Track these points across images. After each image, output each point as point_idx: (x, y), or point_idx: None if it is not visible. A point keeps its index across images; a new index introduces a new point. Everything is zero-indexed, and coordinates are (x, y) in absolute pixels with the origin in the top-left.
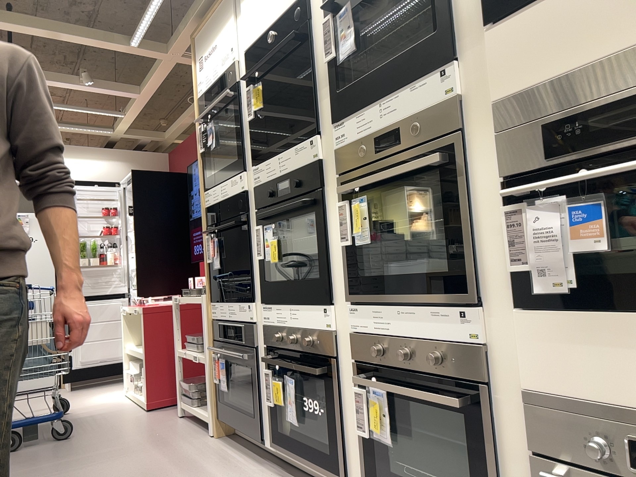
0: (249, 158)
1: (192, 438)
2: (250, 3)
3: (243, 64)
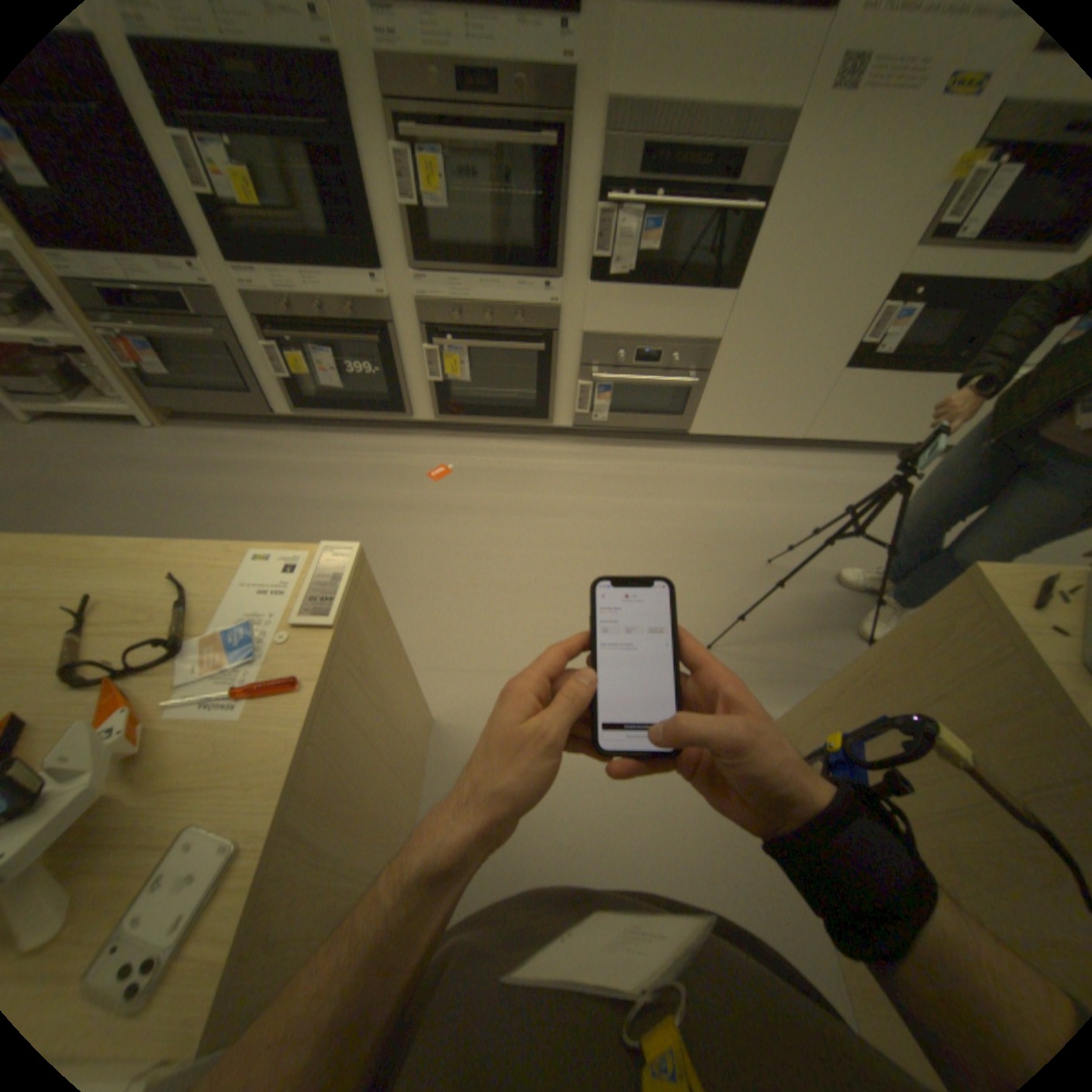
0: None
1: (125, 443)
2: None
3: None
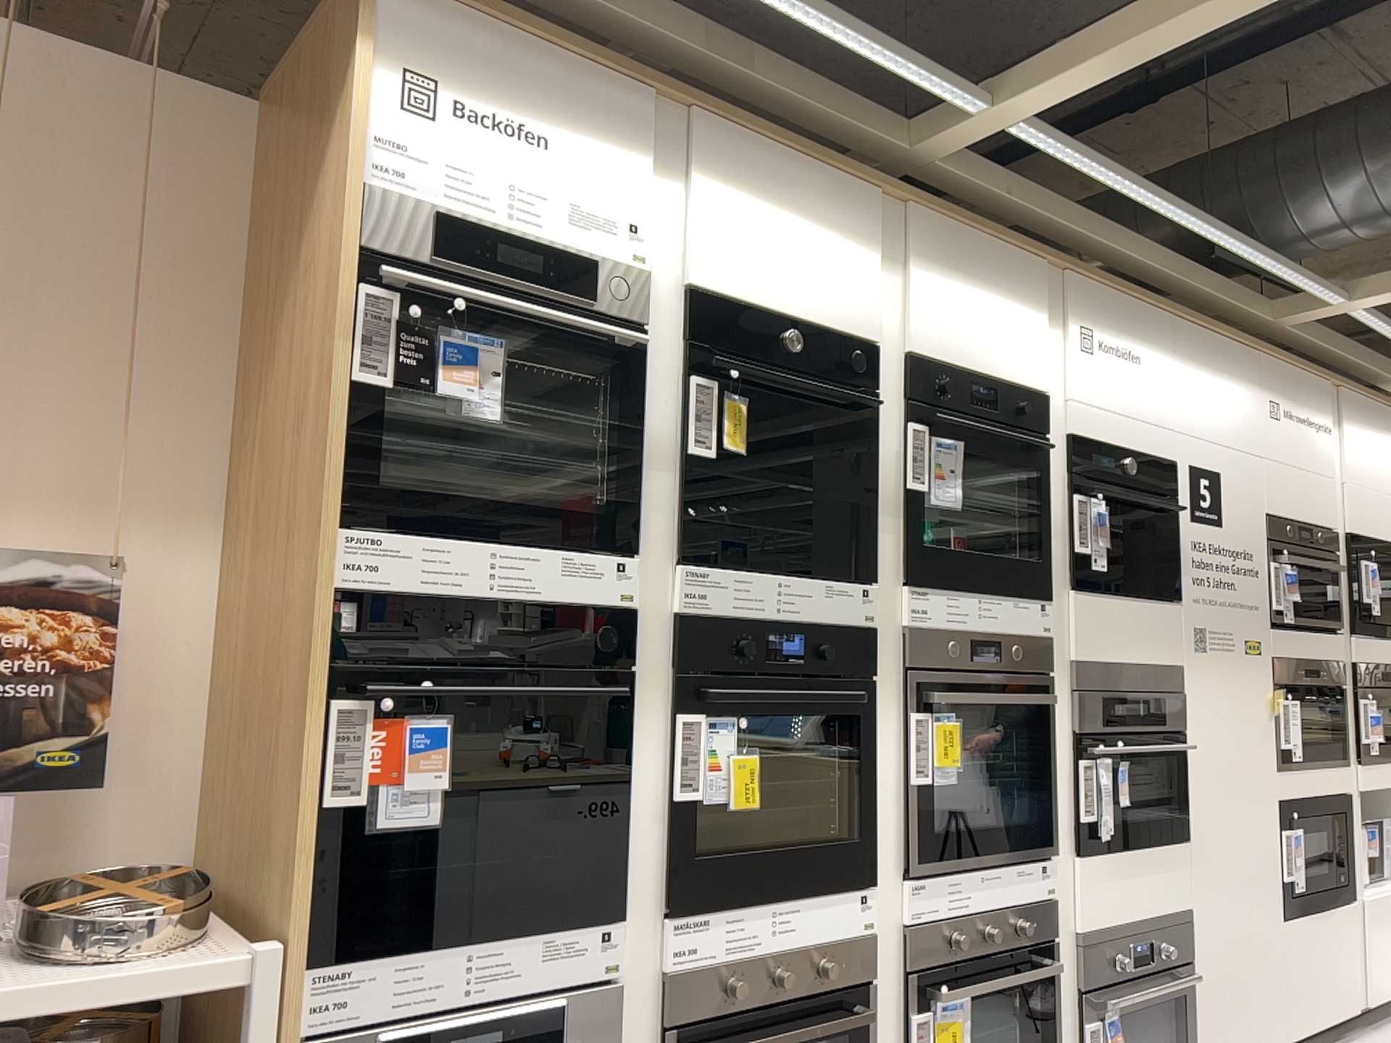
0: (660, 532)
1: None
2: (732, 219)
3: (669, 309)
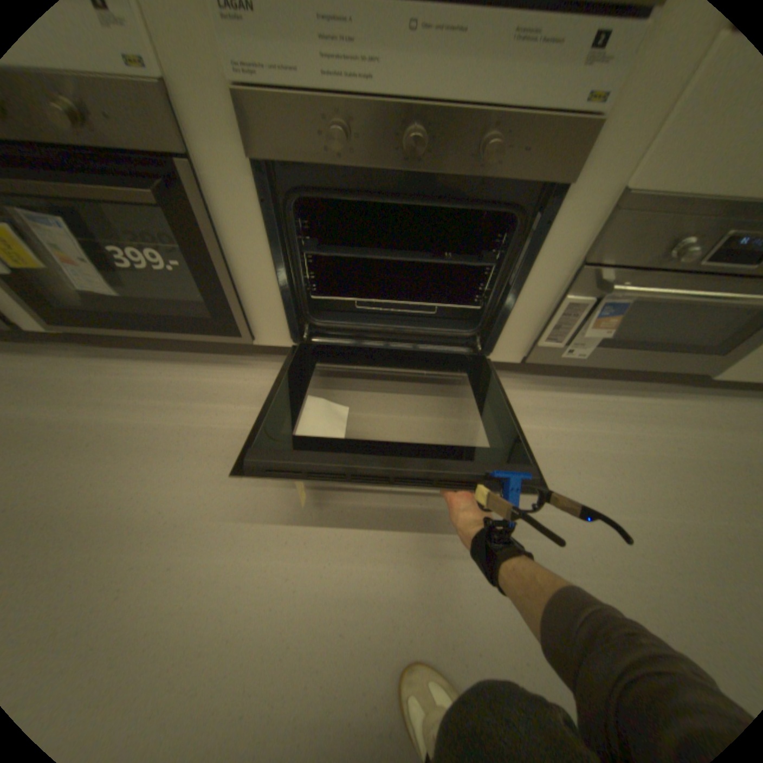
0: None
1: None
2: None
3: None
